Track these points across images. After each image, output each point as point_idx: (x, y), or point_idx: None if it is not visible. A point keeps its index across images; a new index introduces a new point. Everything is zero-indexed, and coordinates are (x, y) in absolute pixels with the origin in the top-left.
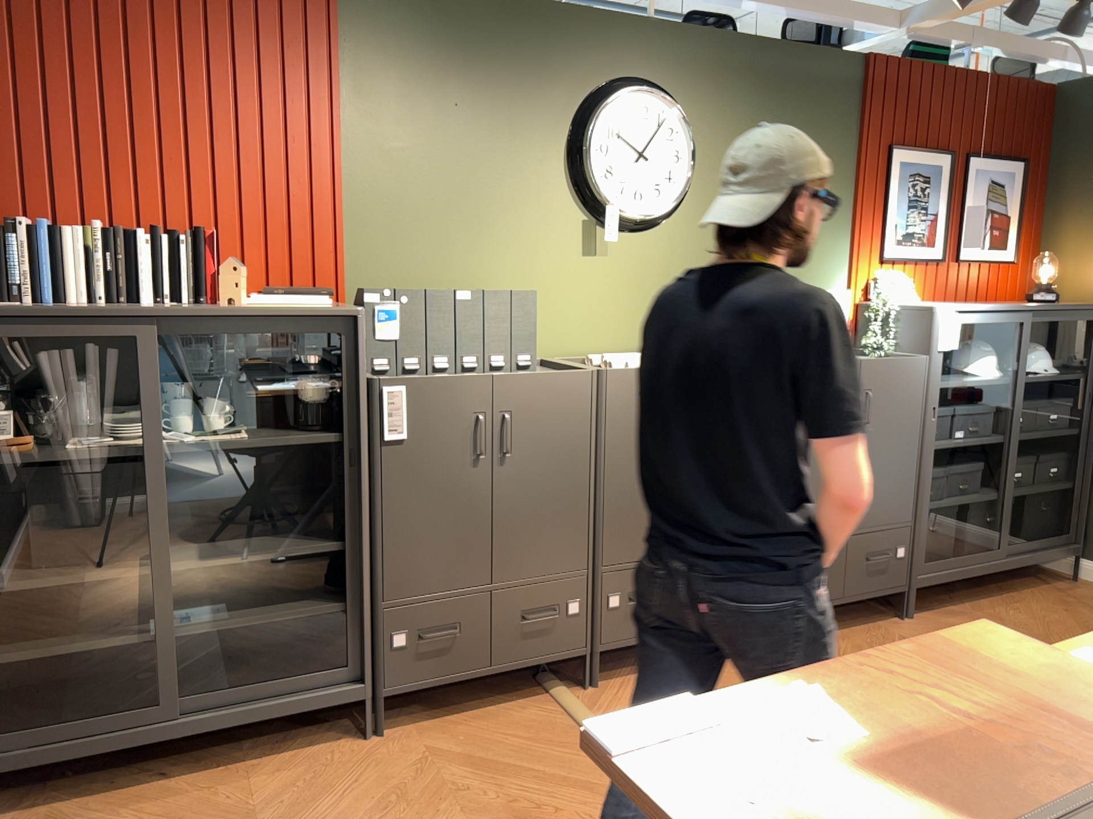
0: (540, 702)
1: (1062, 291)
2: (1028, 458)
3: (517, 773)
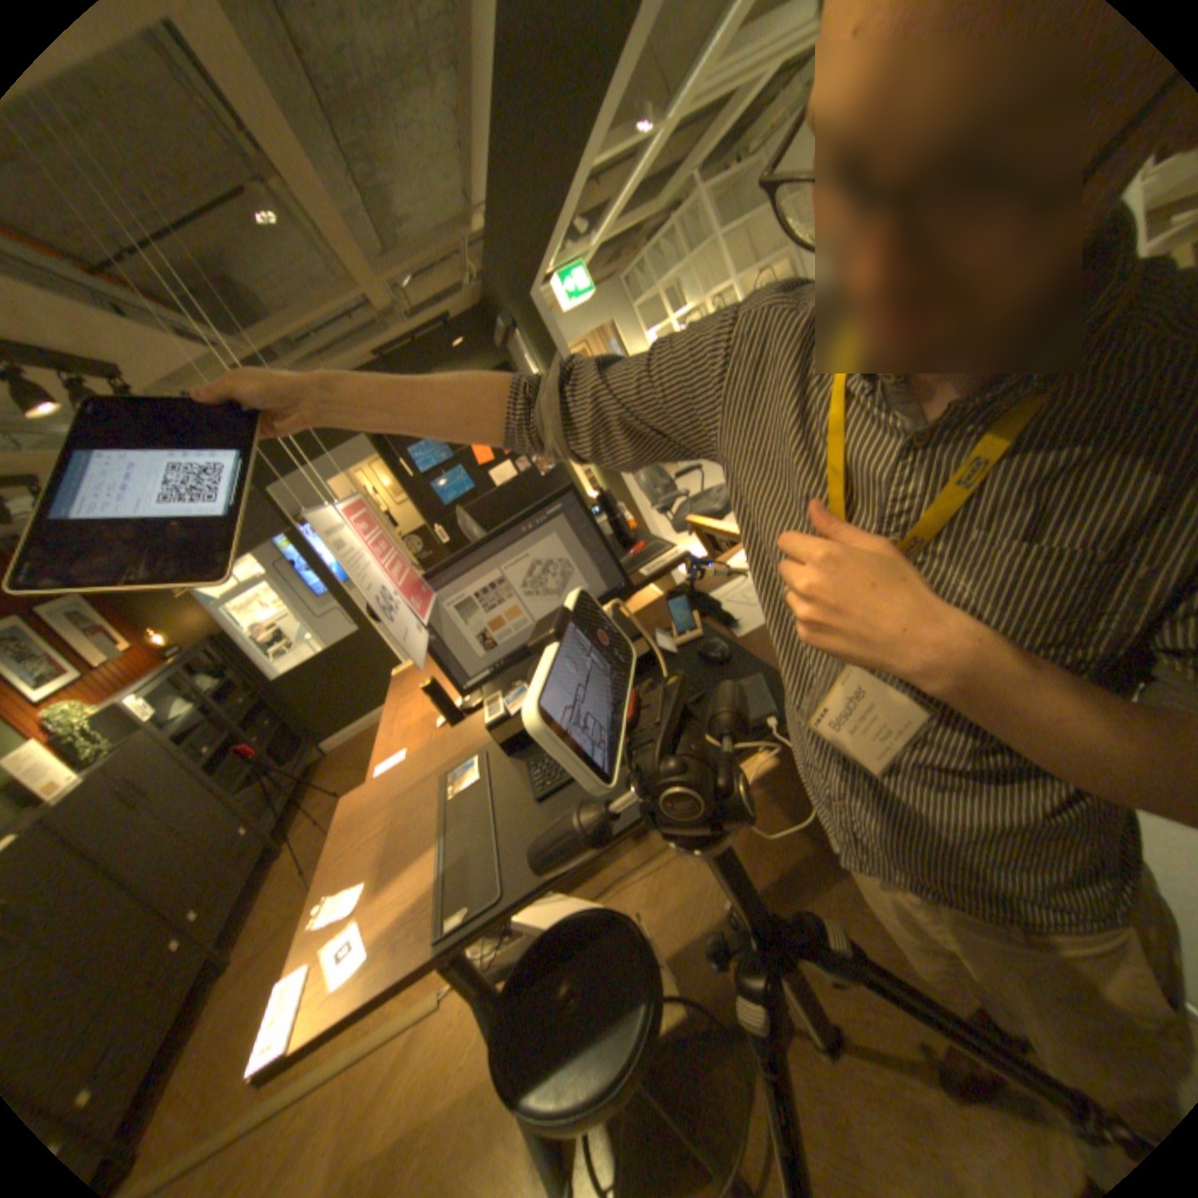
0: None
1: (177, 642)
2: (249, 730)
3: None
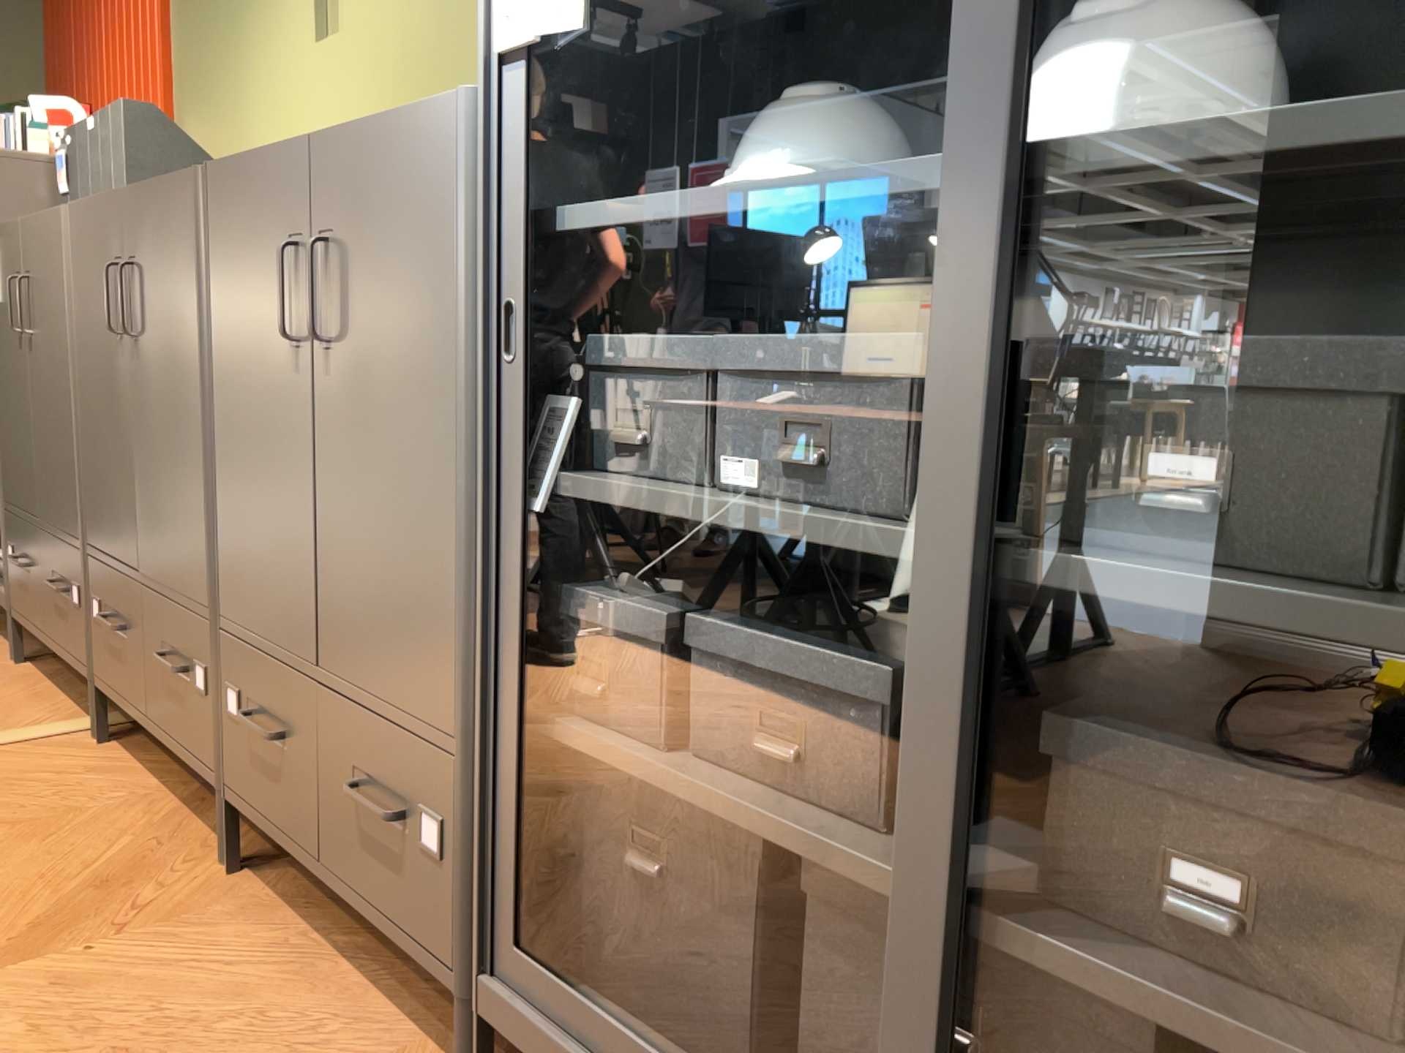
0: (67, 719)
1: None
2: (1352, 808)
3: None
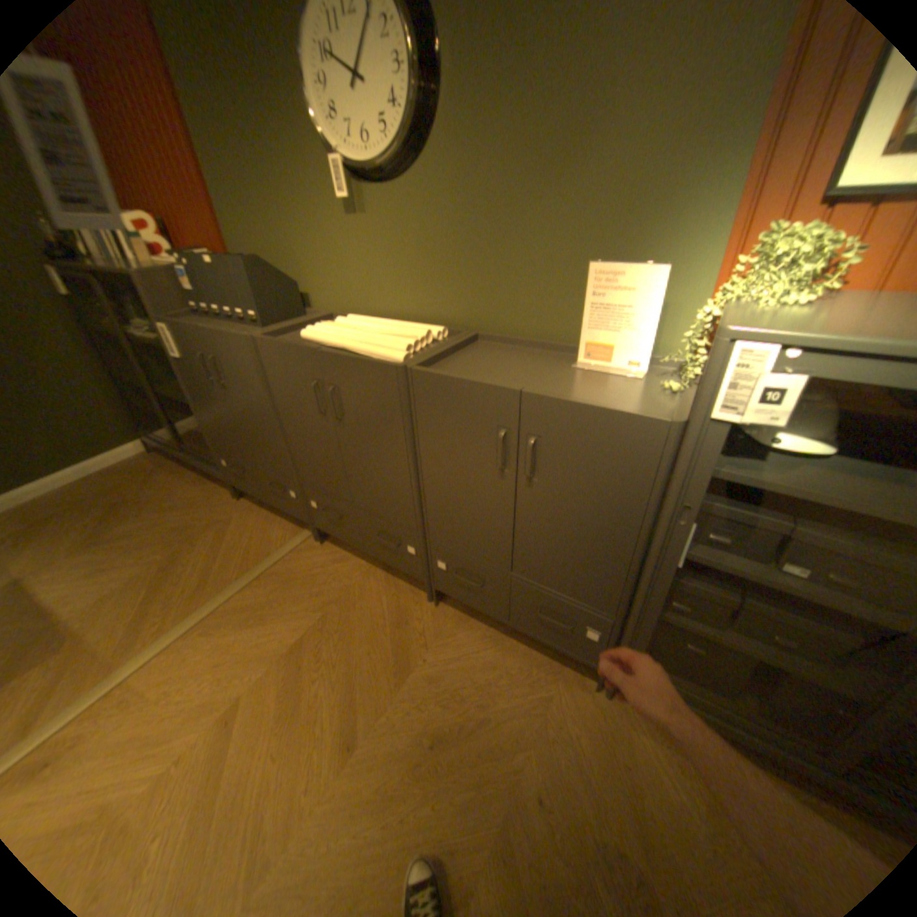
0: (294, 532)
1: None
2: None
3: (214, 555)
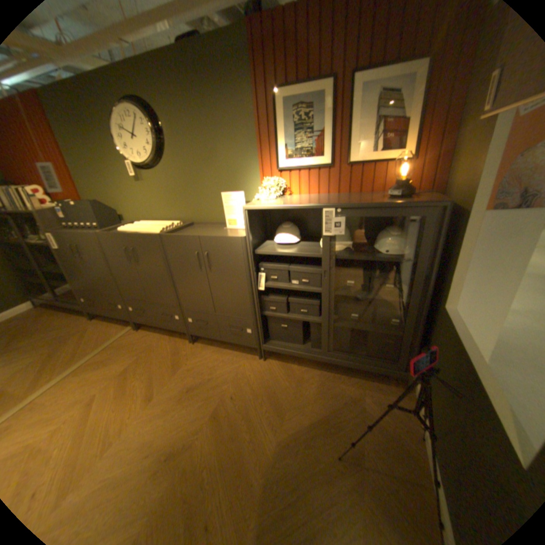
0: (122, 328)
1: (455, 182)
2: (364, 307)
3: (78, 345)
